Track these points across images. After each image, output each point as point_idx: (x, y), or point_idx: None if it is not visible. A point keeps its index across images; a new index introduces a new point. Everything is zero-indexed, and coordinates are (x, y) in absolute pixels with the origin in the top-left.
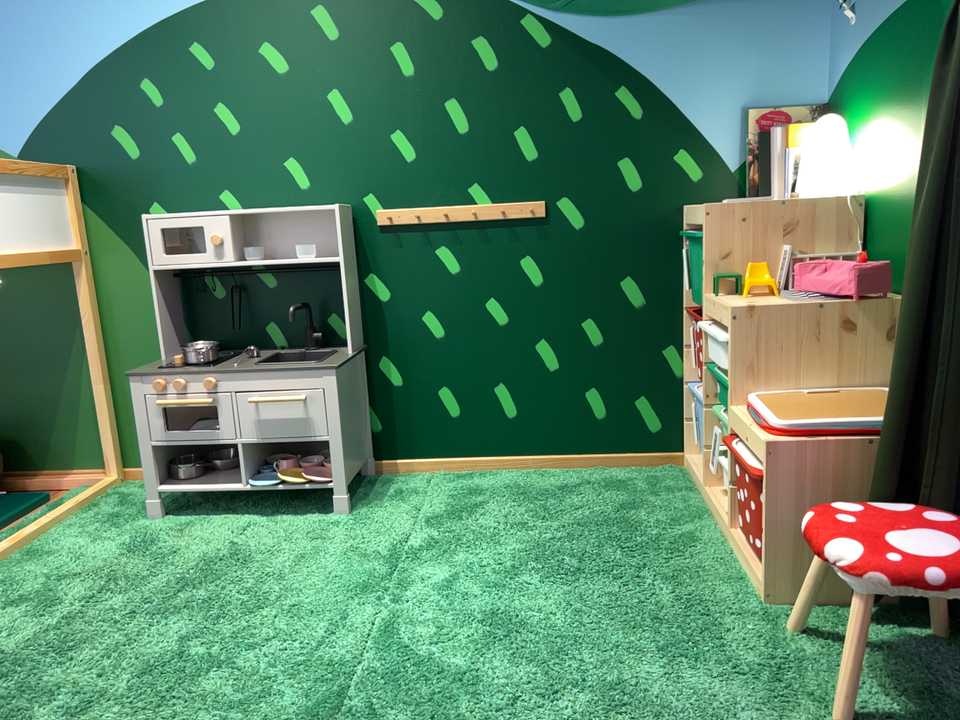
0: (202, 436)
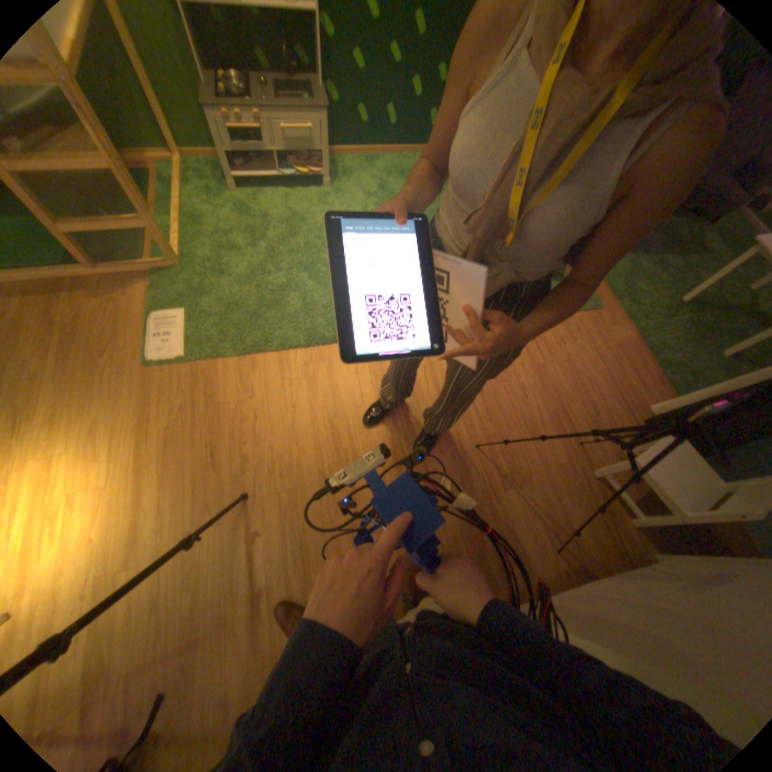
0: (243, 142)
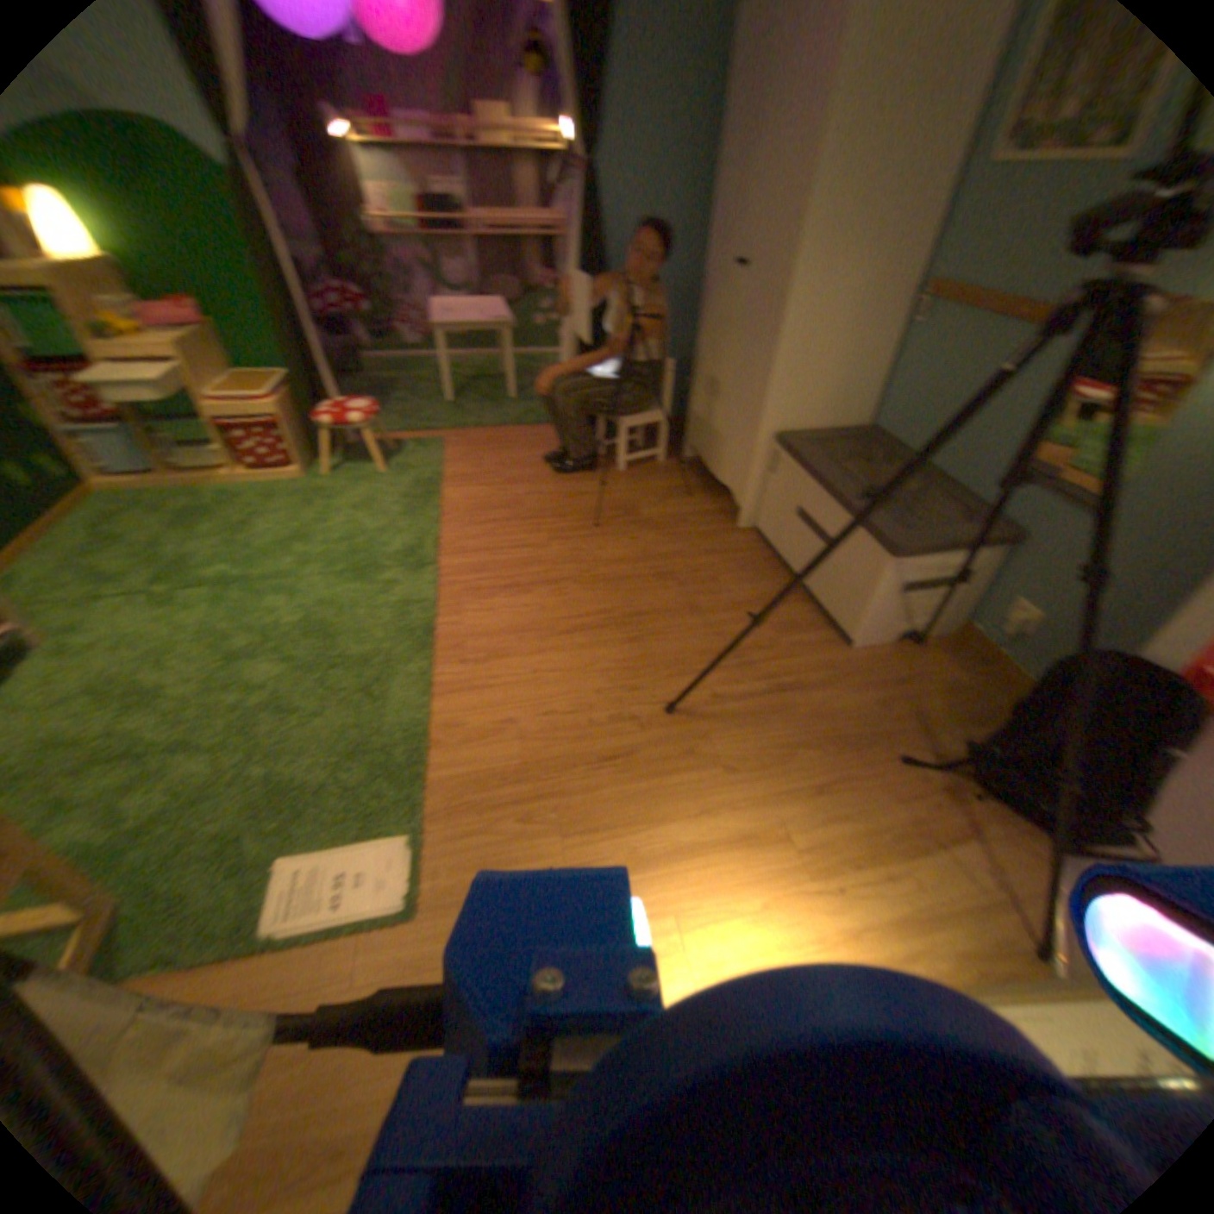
0: None
